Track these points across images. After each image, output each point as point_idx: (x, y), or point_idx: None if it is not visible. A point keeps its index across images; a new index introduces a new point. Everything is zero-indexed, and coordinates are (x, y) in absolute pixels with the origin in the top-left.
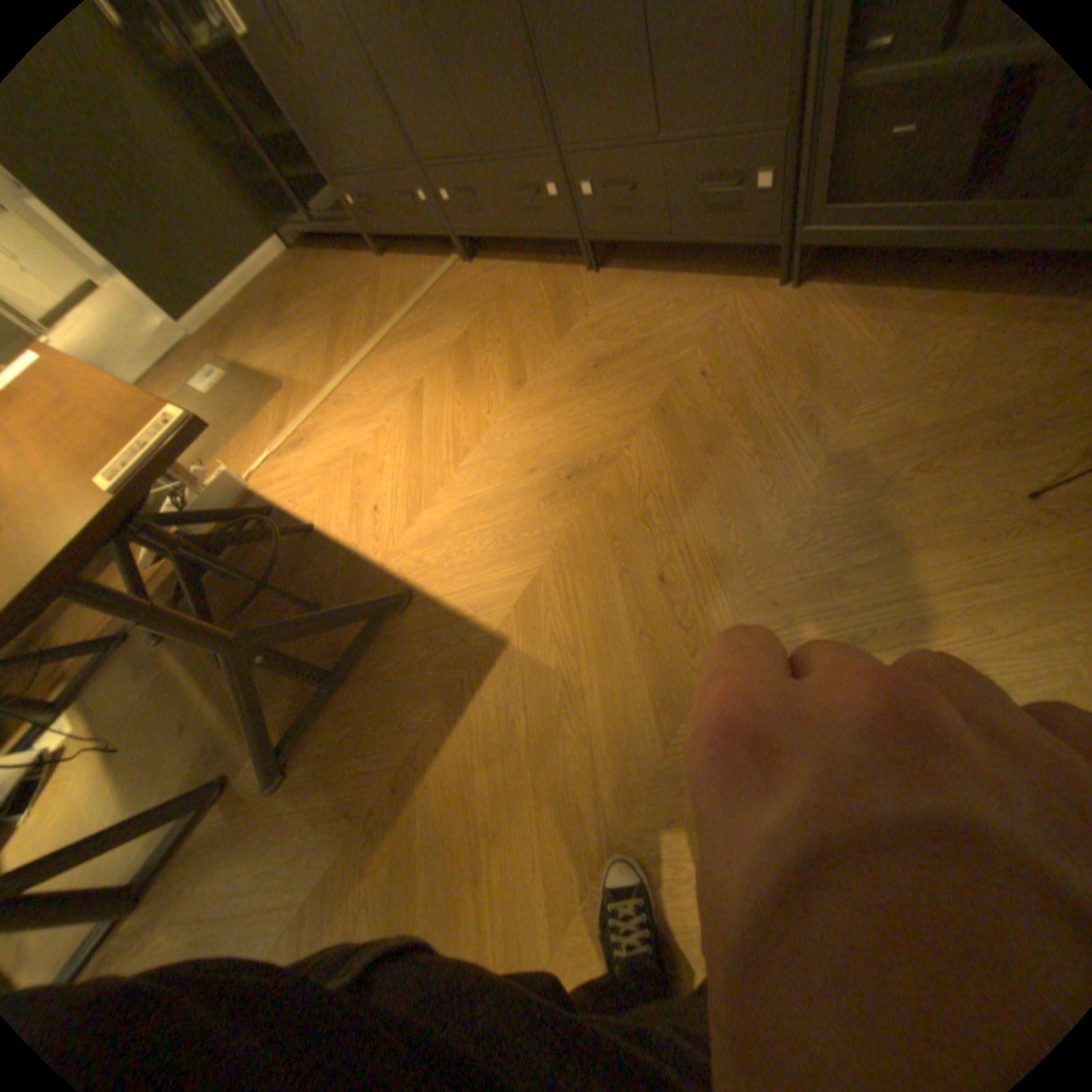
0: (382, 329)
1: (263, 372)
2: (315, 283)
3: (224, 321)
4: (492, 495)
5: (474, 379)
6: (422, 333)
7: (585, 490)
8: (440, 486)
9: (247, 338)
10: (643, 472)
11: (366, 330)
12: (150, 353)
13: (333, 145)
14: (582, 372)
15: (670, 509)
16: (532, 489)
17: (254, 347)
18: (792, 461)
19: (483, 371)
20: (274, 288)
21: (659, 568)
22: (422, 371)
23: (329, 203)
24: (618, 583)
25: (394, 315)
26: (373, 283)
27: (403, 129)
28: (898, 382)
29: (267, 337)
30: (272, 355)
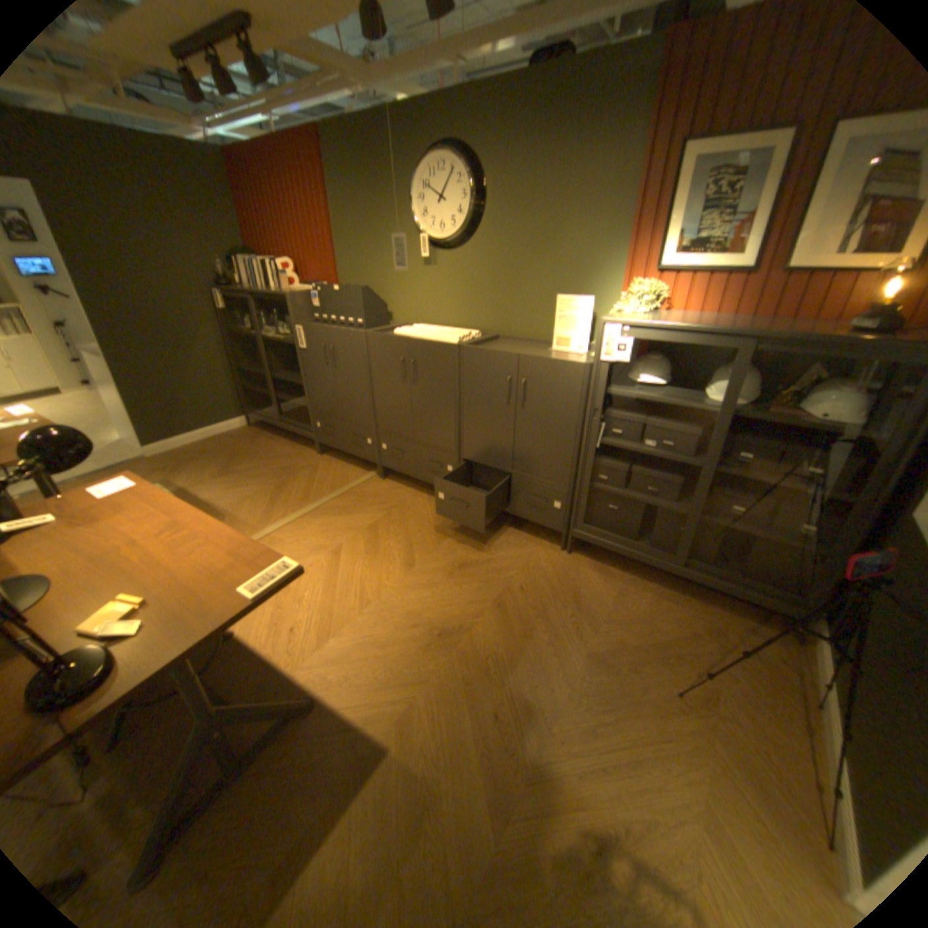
0: (316, 502)
1: (208, 503)
2: (266, 455)
3: (180, 456)
4: (384, 636)
5: (378, 554)
6: (344, 513)
7: (447, 646)
8: (346, 623)
9: (199, 474)
10: (484, 641)
11: (302, 498)
12: (101, 458)
13: (325, 401)
14: (450, 569)
15: (500, 669)
16: (412, 638)
17: (205, 483)
18: (567, 652)
19: (385, 550)
20: (231, 447)
21: (492, 708)
22: (341, 538)
23: (294, 414)
24: (466, 715)
25: (326, 496)
26: (312, 470)
27: (374, 413)
28: (616, 619)
29: (218, 479)
30: (220, 493)
